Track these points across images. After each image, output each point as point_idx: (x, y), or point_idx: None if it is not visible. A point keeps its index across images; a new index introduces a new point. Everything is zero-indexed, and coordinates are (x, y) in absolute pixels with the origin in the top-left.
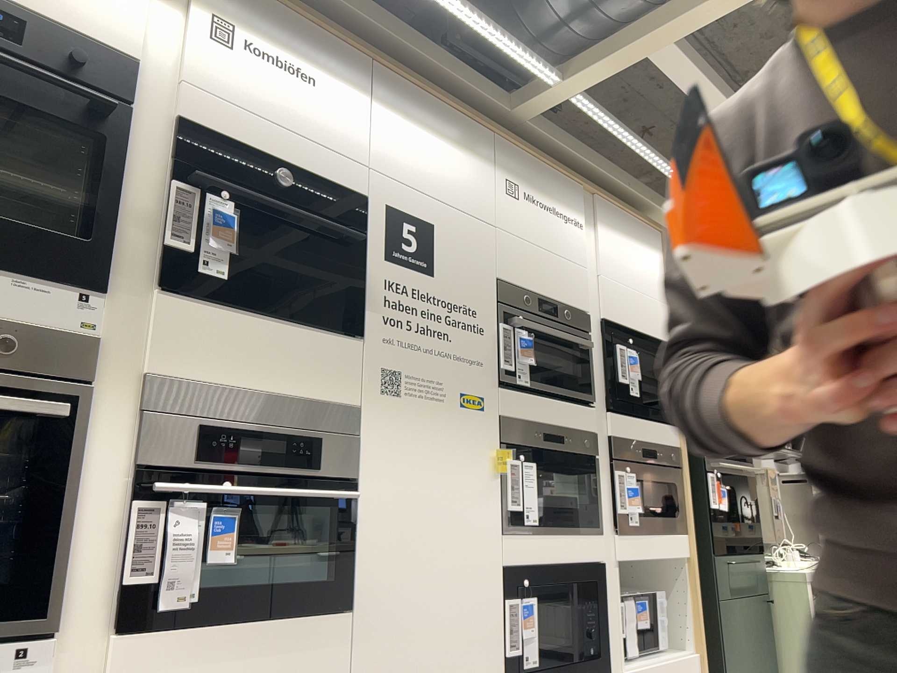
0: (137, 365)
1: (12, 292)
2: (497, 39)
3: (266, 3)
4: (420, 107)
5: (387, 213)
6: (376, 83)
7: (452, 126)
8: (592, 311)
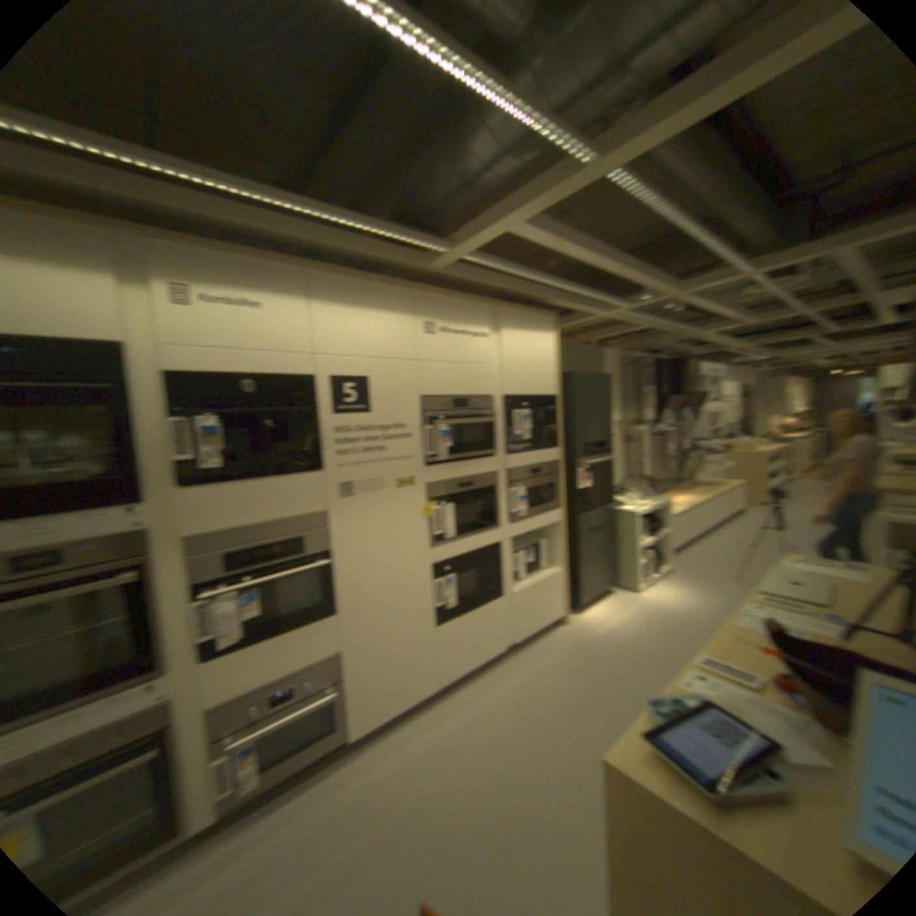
0: (169, 534)
1: (74, 524)
2: (390, 233)
3: (203, 257)
4: (345, 294)
5: (327, 384)
6: (306, 287)
7: (373, 299)
8: (492, 394)
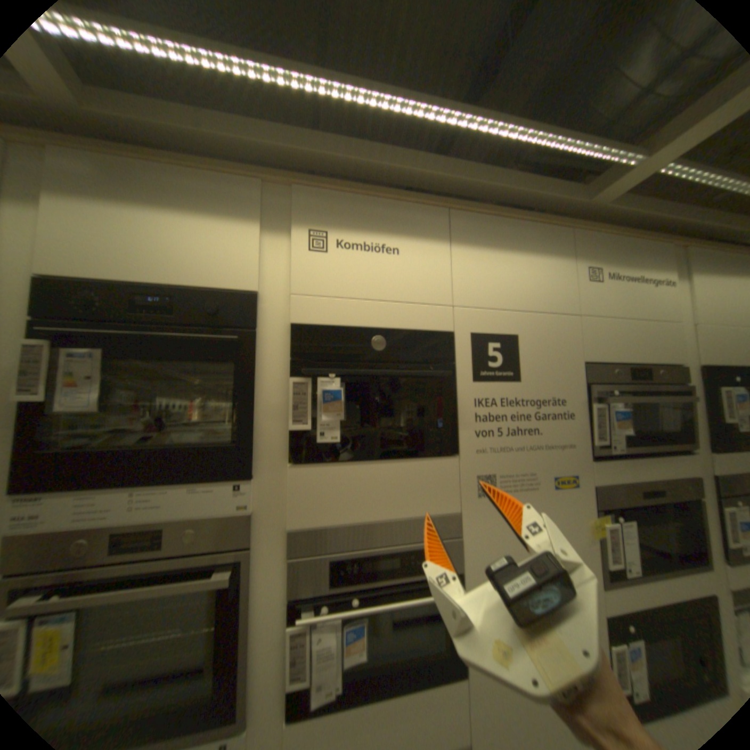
0: (281, 523)
1: (188, 498)
2: (568, 143)
3: (349, 201)
4: (496, 234)
5: (471, 342)
6: (452, 228)
7: (529, 239)
8: (690, 362)
